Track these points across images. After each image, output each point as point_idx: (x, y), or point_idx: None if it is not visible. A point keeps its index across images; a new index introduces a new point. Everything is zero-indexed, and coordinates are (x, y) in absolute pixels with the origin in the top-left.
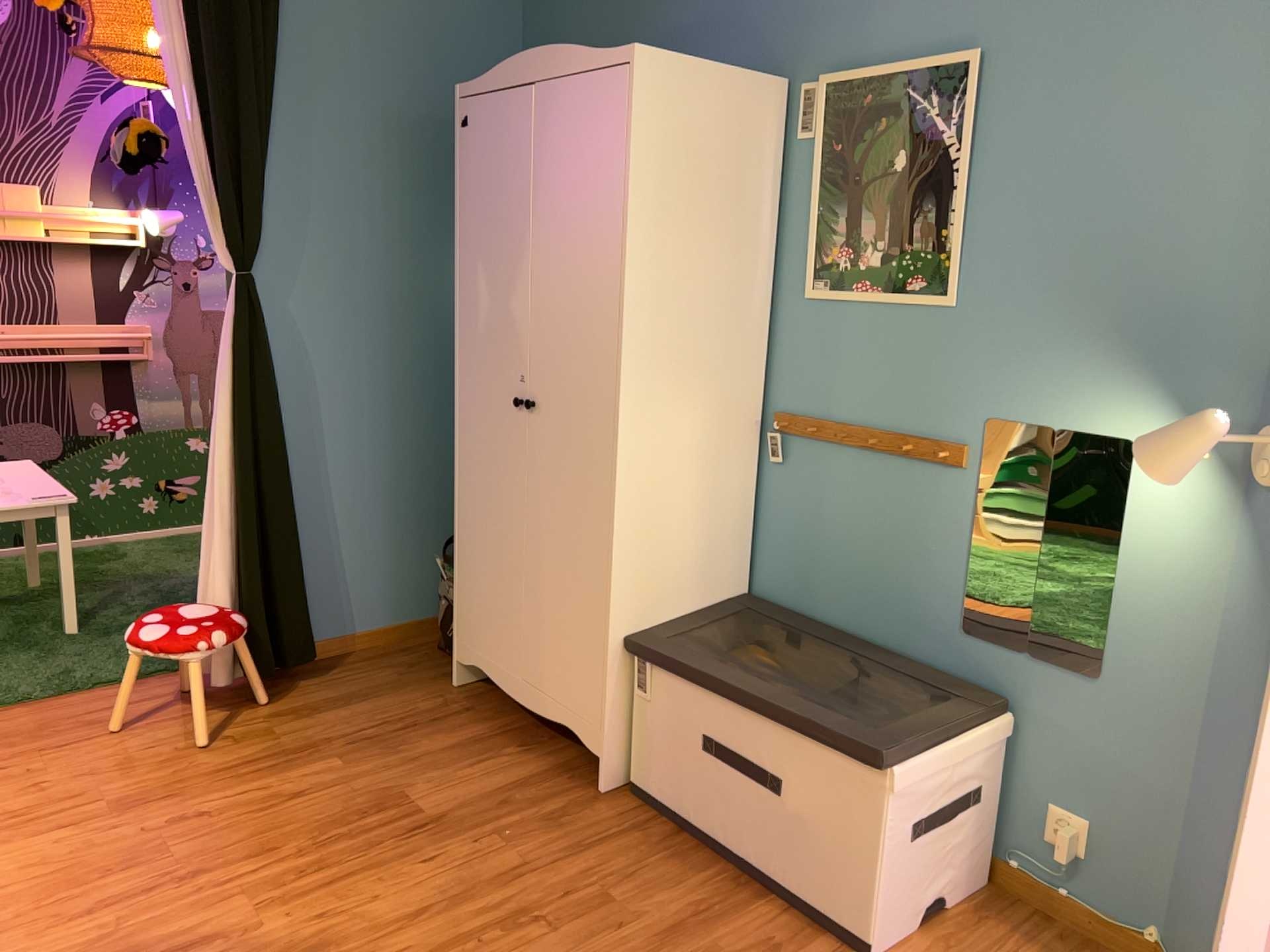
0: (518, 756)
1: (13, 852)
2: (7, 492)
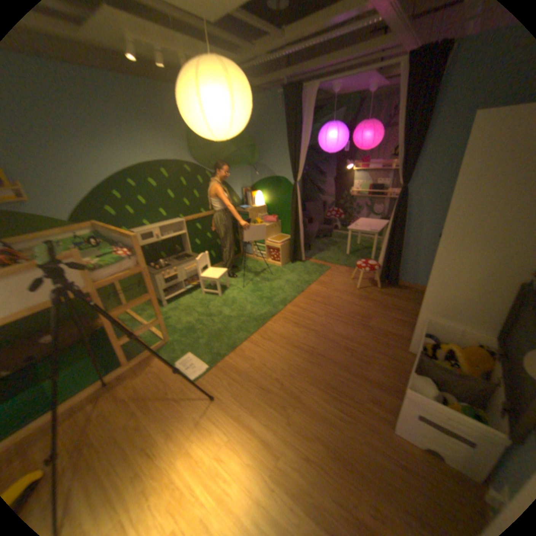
0: (406, 331)
1: (316, 287)
2: (369, 228)
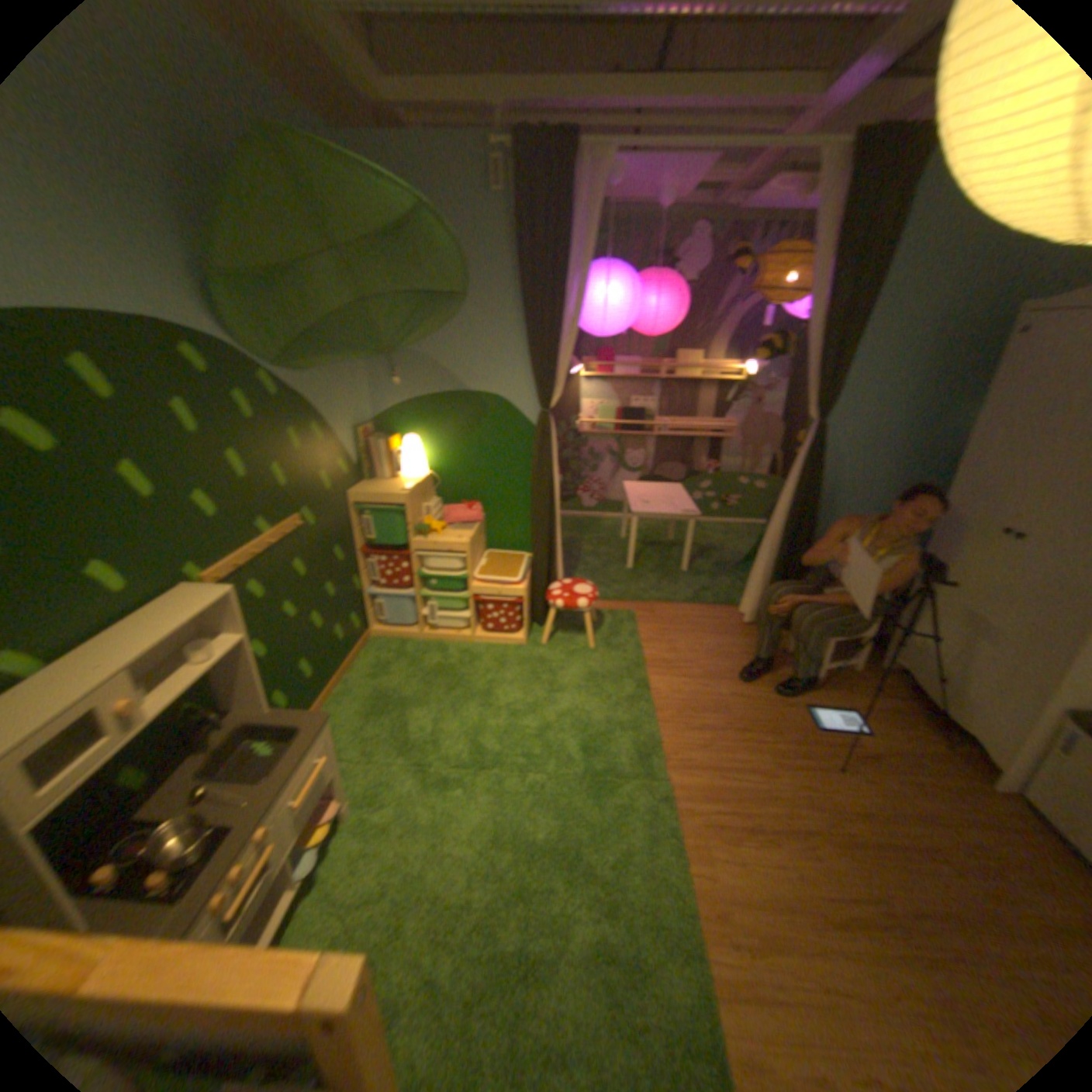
0: (928, 737)
1: (665, 682)
2: (668, 506)
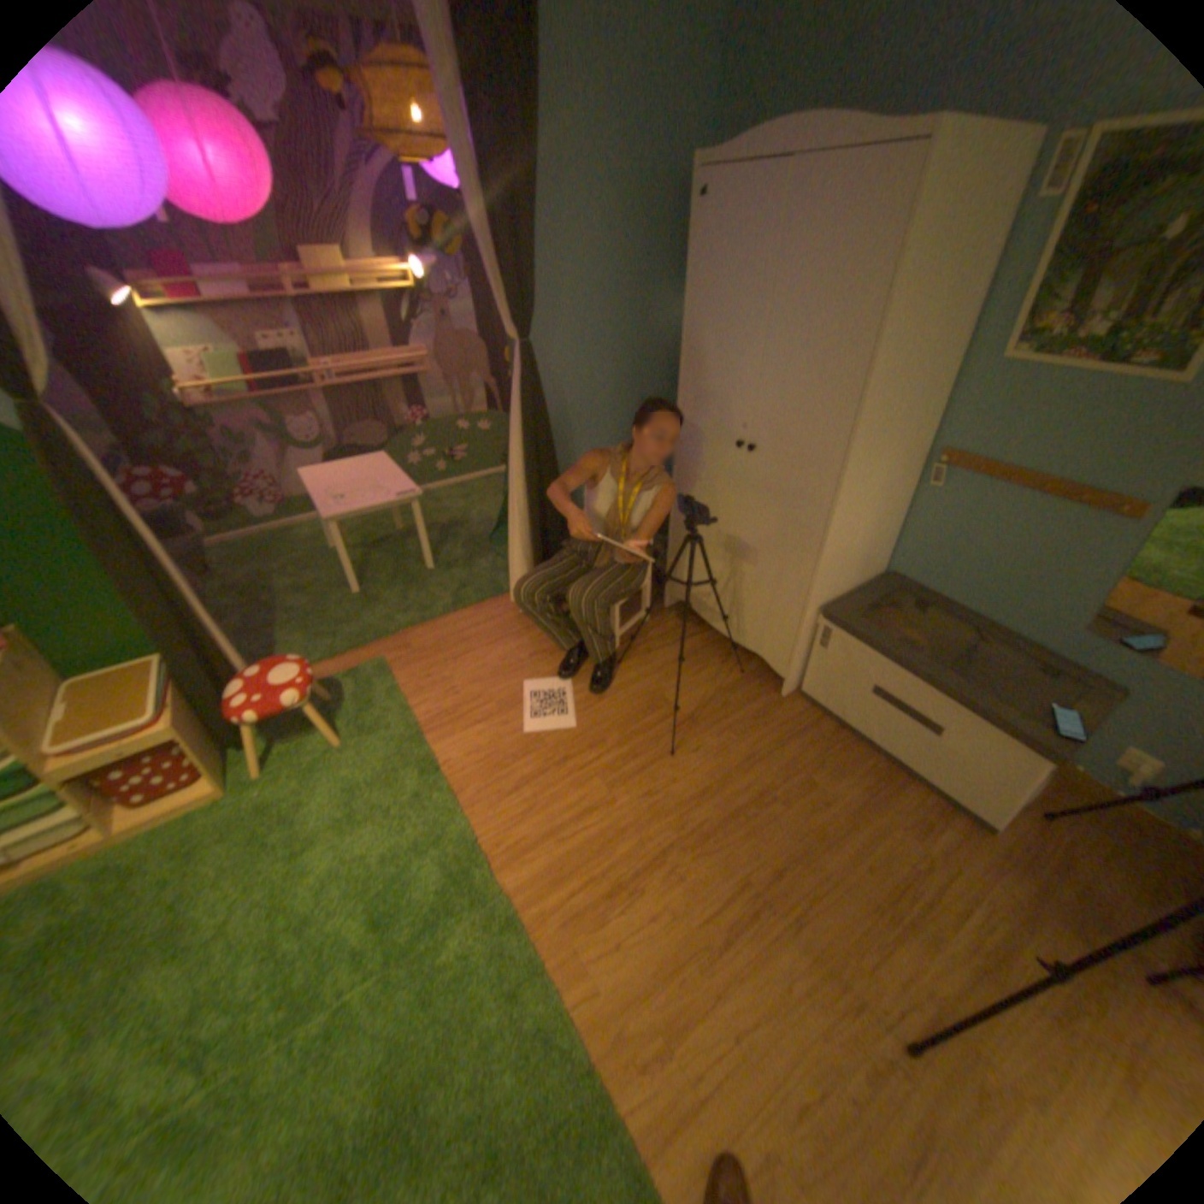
0: (721, 667)
1: (457, 741)
2: (378, 490)
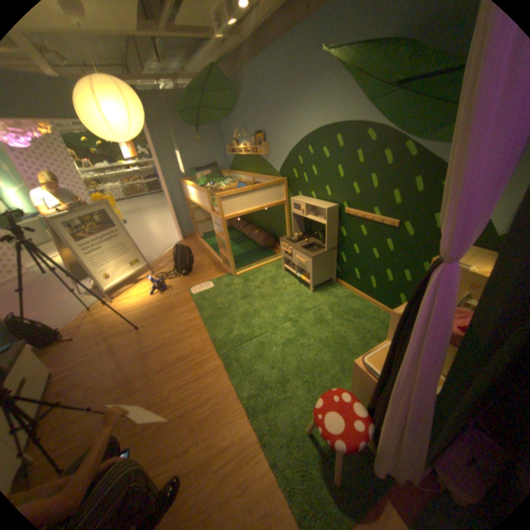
0: None
1: (235, 434)
2: None
